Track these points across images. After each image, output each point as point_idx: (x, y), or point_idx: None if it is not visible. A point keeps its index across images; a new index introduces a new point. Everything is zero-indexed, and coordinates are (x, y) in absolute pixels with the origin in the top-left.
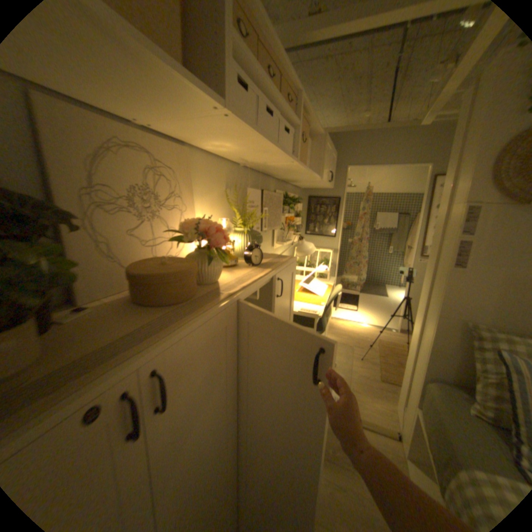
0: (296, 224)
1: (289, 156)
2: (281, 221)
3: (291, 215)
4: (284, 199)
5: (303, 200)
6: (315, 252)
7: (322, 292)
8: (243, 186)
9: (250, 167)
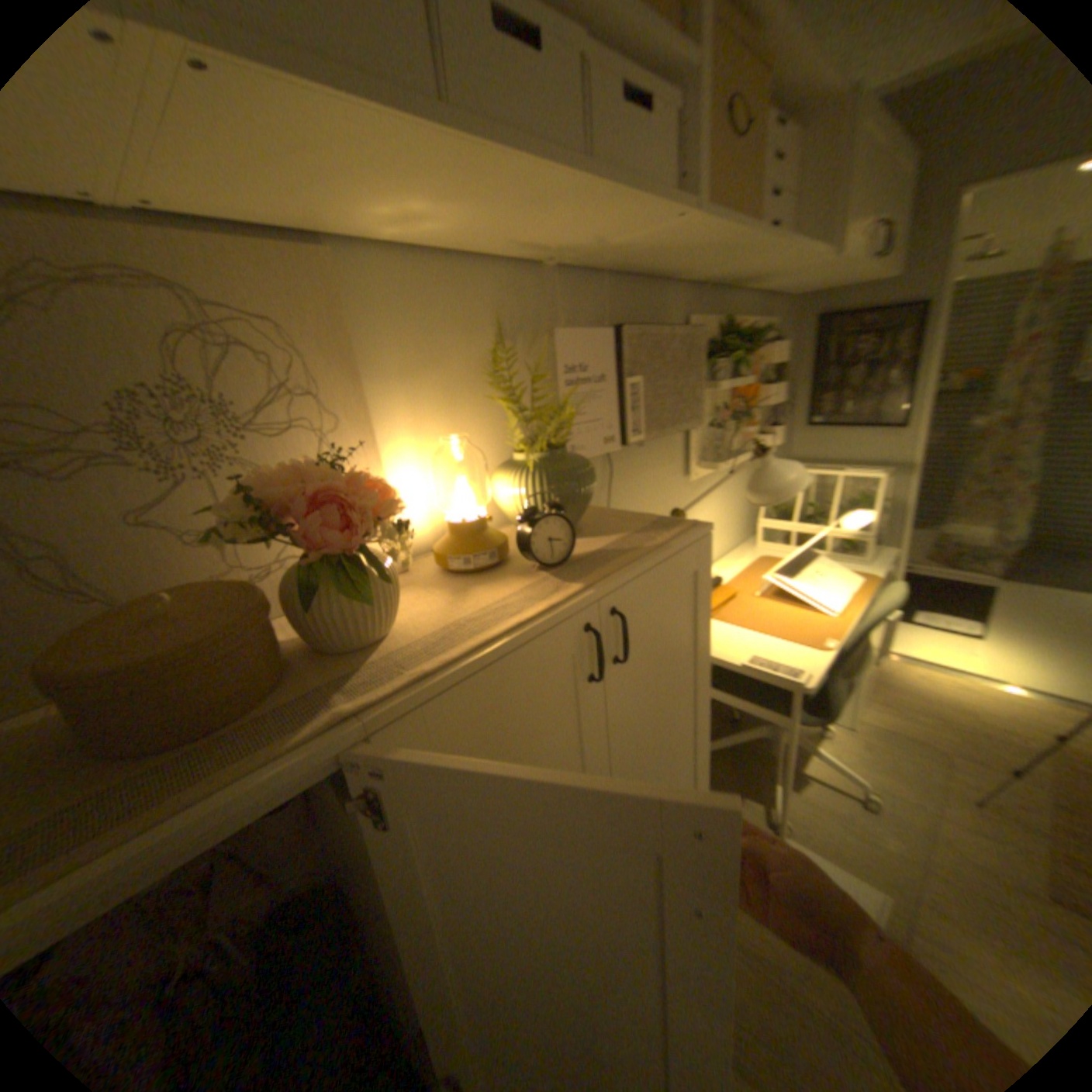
0: (774, 403)
1: (648, 191)
2: (715, 402)
3: (753, 379)
4: (720, 339)
5: (800, 330)
6: (837, 474)
7: (836, 604)
8: (561, 323)
9: (581, 265)
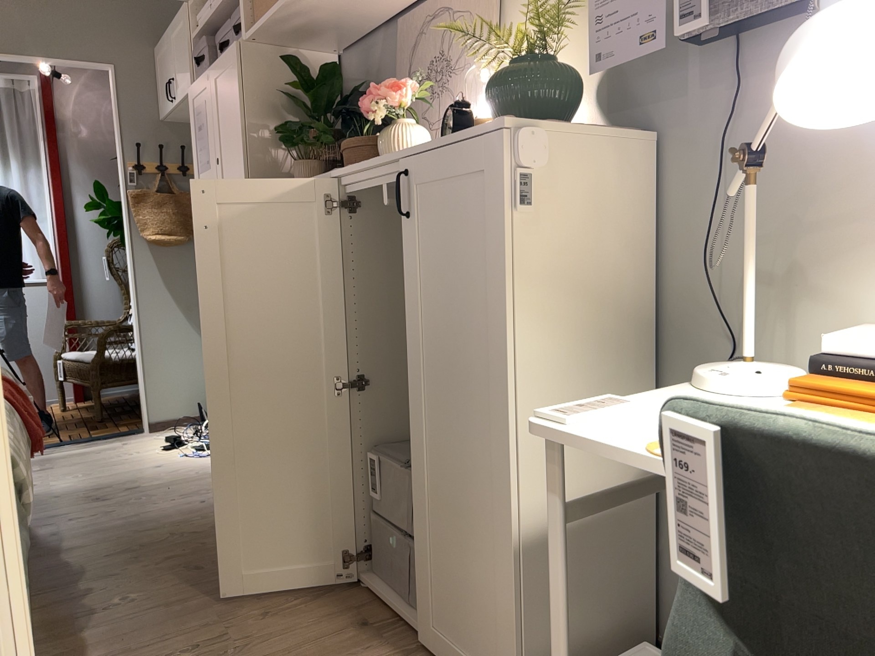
0: None
1: None
2: None
3: None
4: None
5: None
6: None
7: None
8: None
9: None
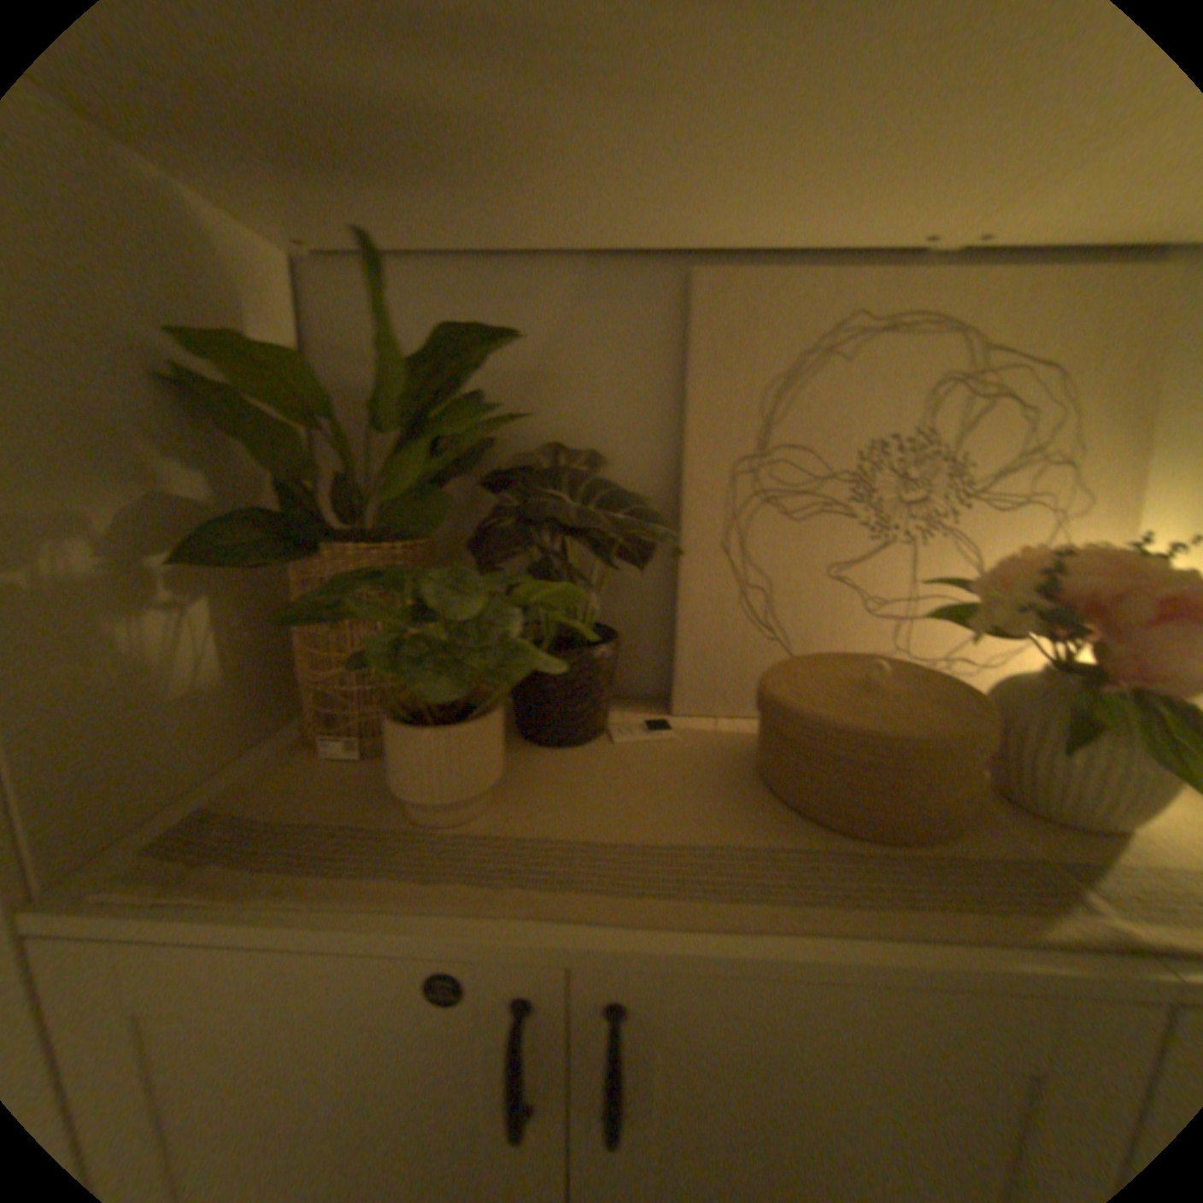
0: None
1: None
2: None
3: None
4: None
5: None
6: None
7: None
8: None
9: None
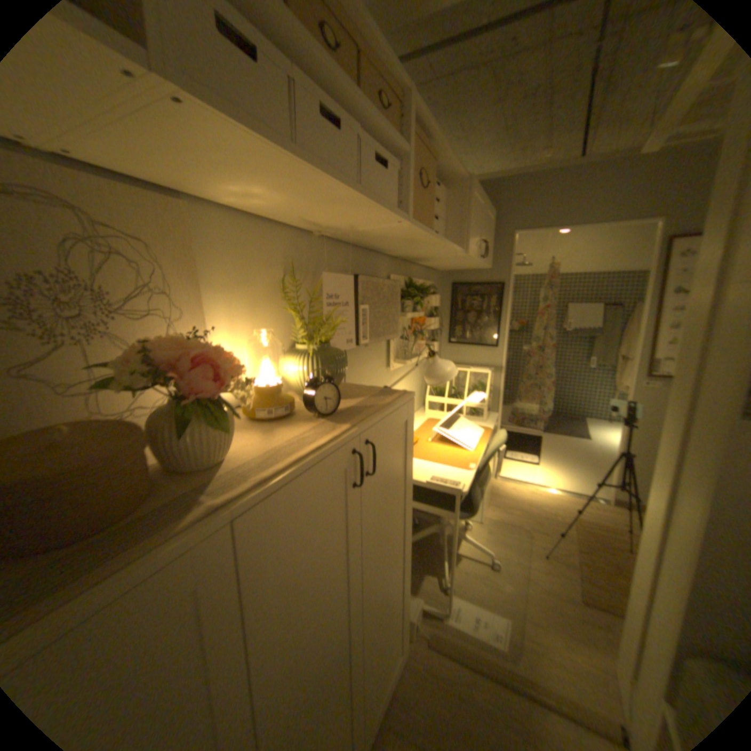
0: (431, 328)
1: (386, 207)
2: (403, 325)
3: (422, 313)
4: (405, 289)
5: (443, 290)
6: (464, 371)
7: (472, 443)
8: (322, 268)
9: (335, 237)
